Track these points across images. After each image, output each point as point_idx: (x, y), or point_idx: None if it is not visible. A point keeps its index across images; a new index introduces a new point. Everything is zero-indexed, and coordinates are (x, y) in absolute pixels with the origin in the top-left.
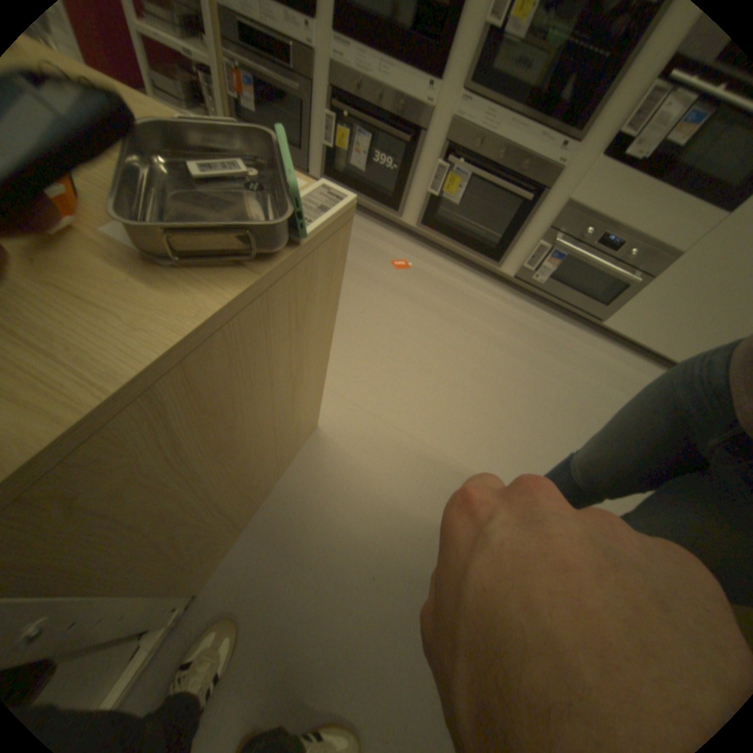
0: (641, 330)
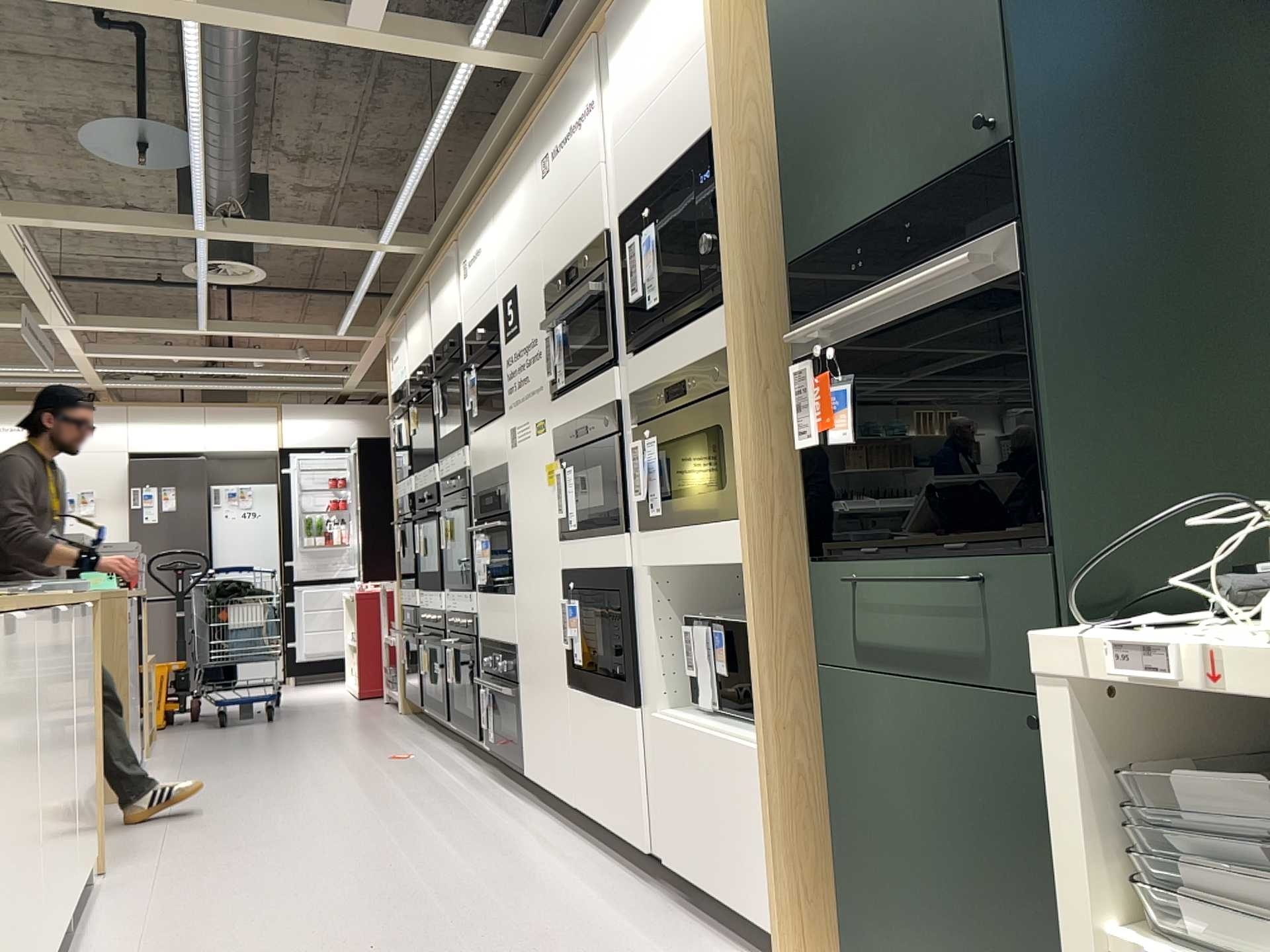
0: (538, 769)
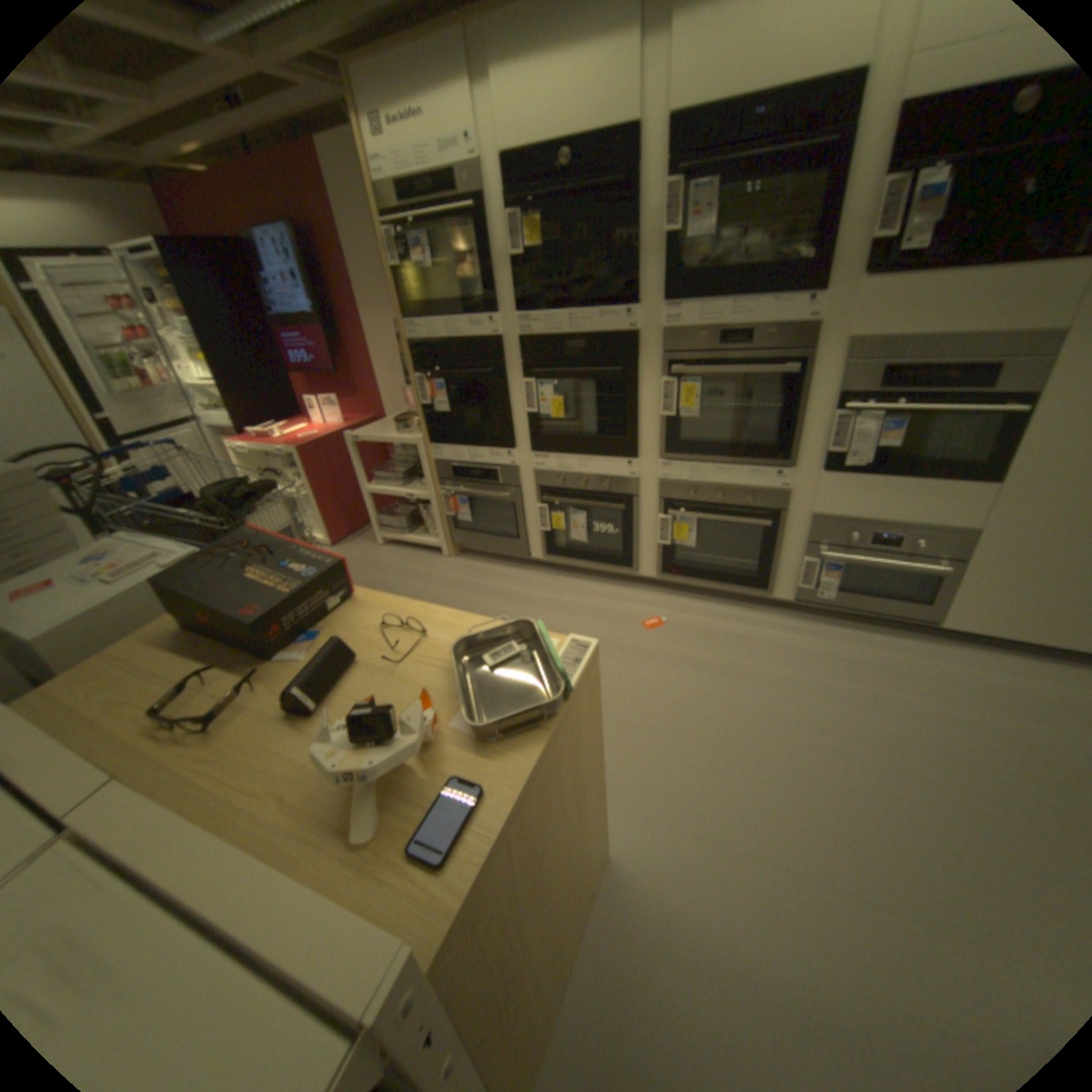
0: (1003, 625)
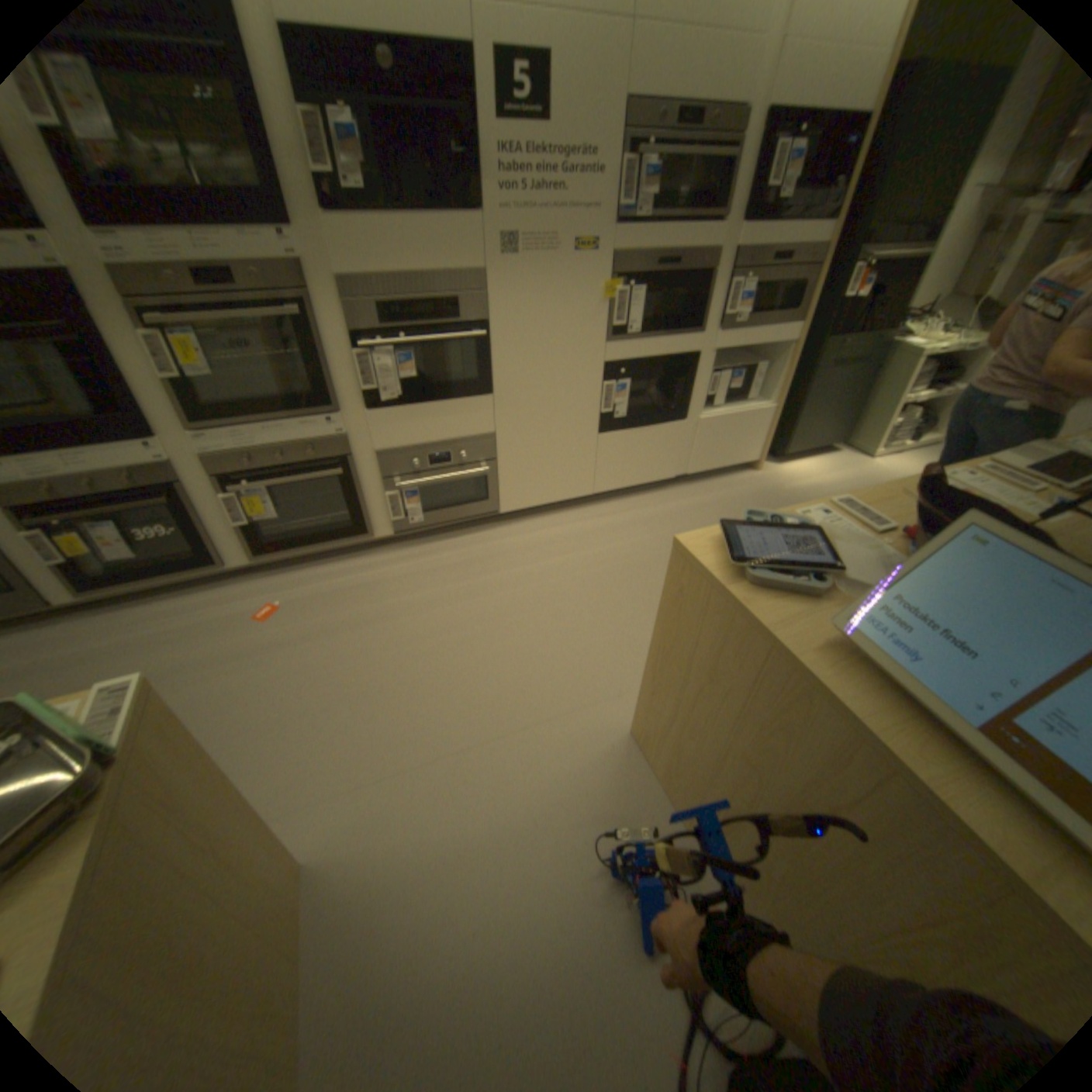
0: (530, 498)
